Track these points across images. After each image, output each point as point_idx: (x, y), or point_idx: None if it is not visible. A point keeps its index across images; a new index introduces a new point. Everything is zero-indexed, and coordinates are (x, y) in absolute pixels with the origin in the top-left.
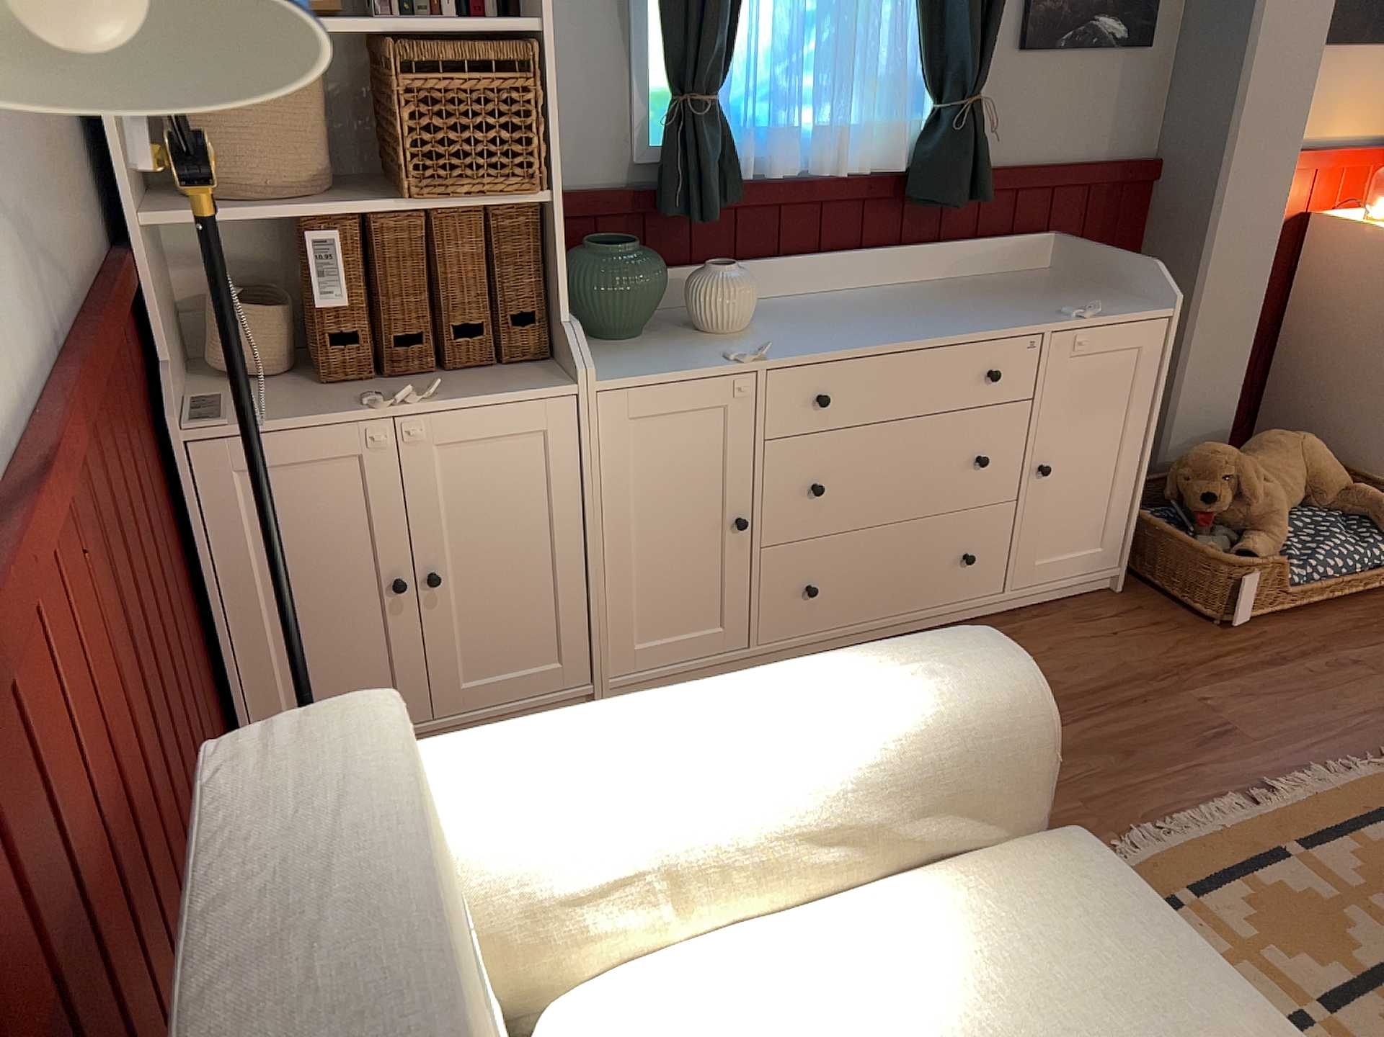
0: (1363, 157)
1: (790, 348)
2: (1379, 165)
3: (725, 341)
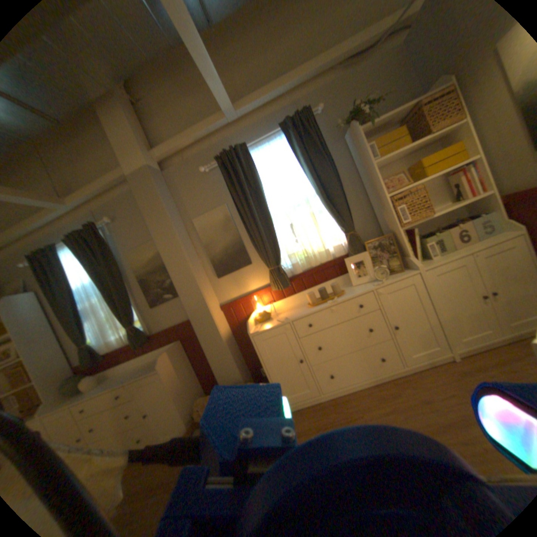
0: (260, 291)
1: (78, 399)
2: (263, 293)
3: (78, 396)
